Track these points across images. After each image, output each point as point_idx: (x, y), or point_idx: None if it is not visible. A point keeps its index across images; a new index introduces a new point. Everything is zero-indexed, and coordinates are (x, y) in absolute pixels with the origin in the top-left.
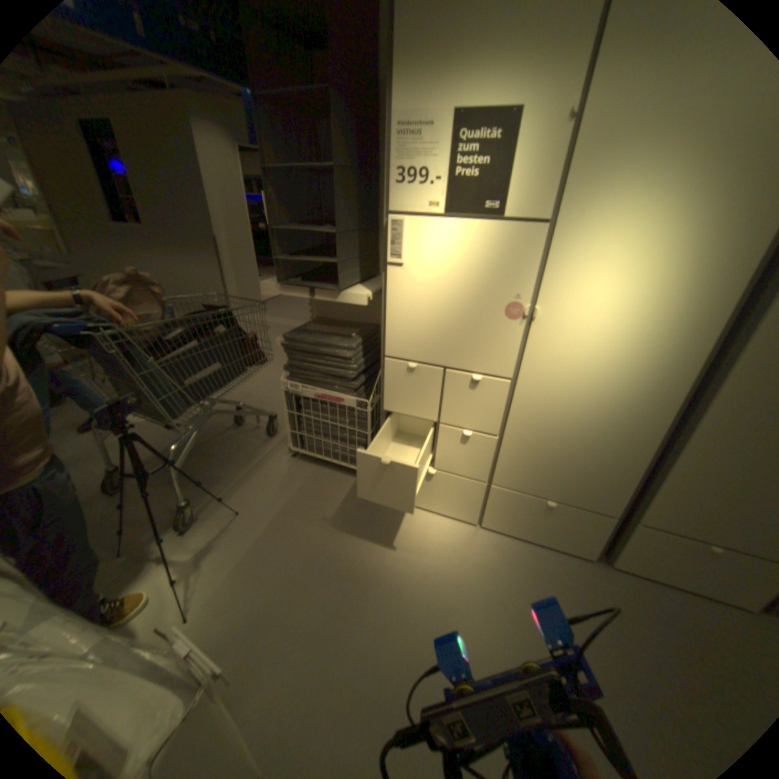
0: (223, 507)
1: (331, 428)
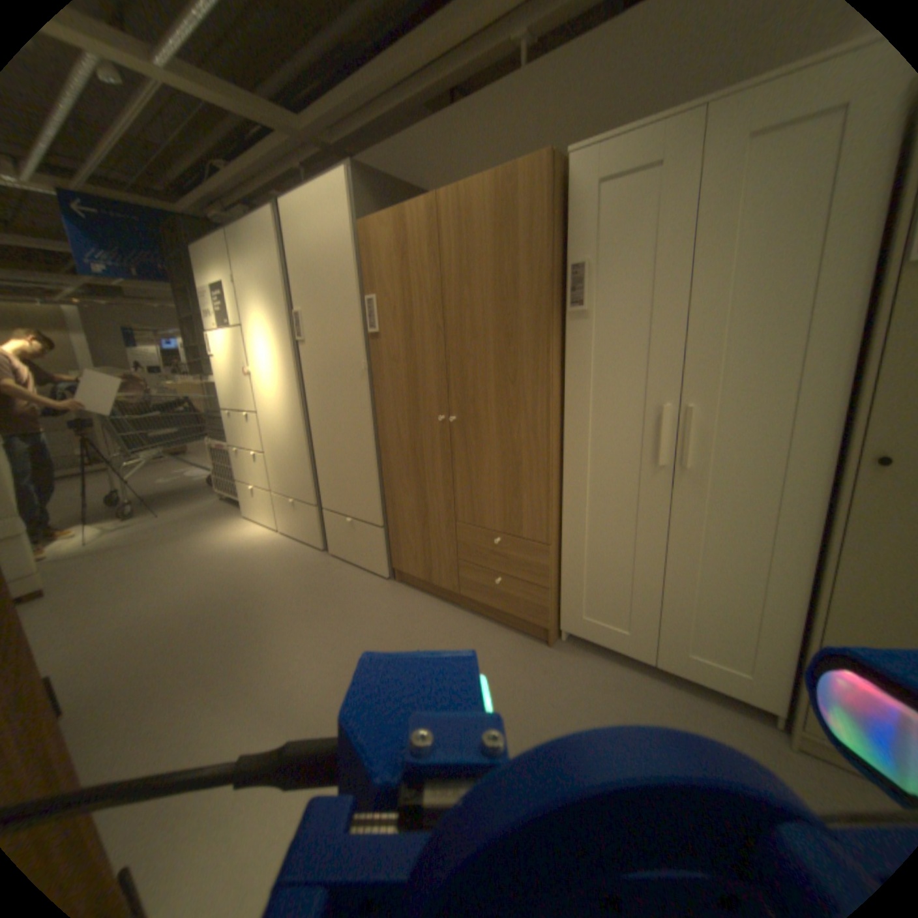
0: (150, 516)
1: (222, 471)
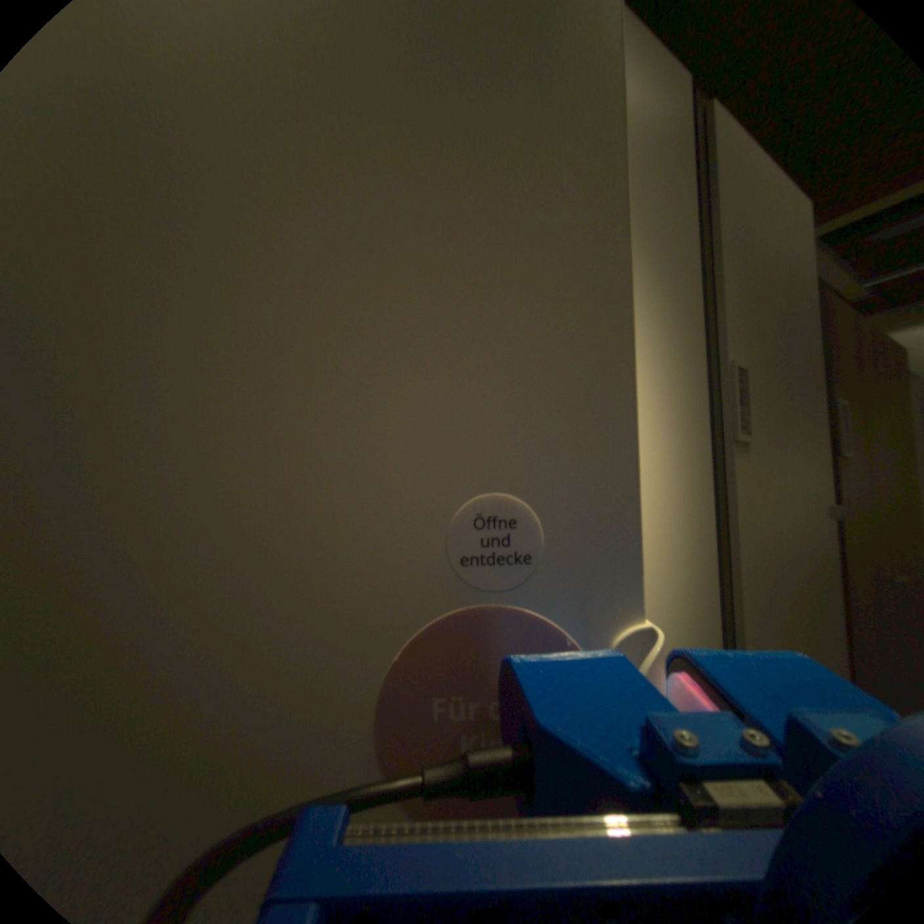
0: None
1: None
